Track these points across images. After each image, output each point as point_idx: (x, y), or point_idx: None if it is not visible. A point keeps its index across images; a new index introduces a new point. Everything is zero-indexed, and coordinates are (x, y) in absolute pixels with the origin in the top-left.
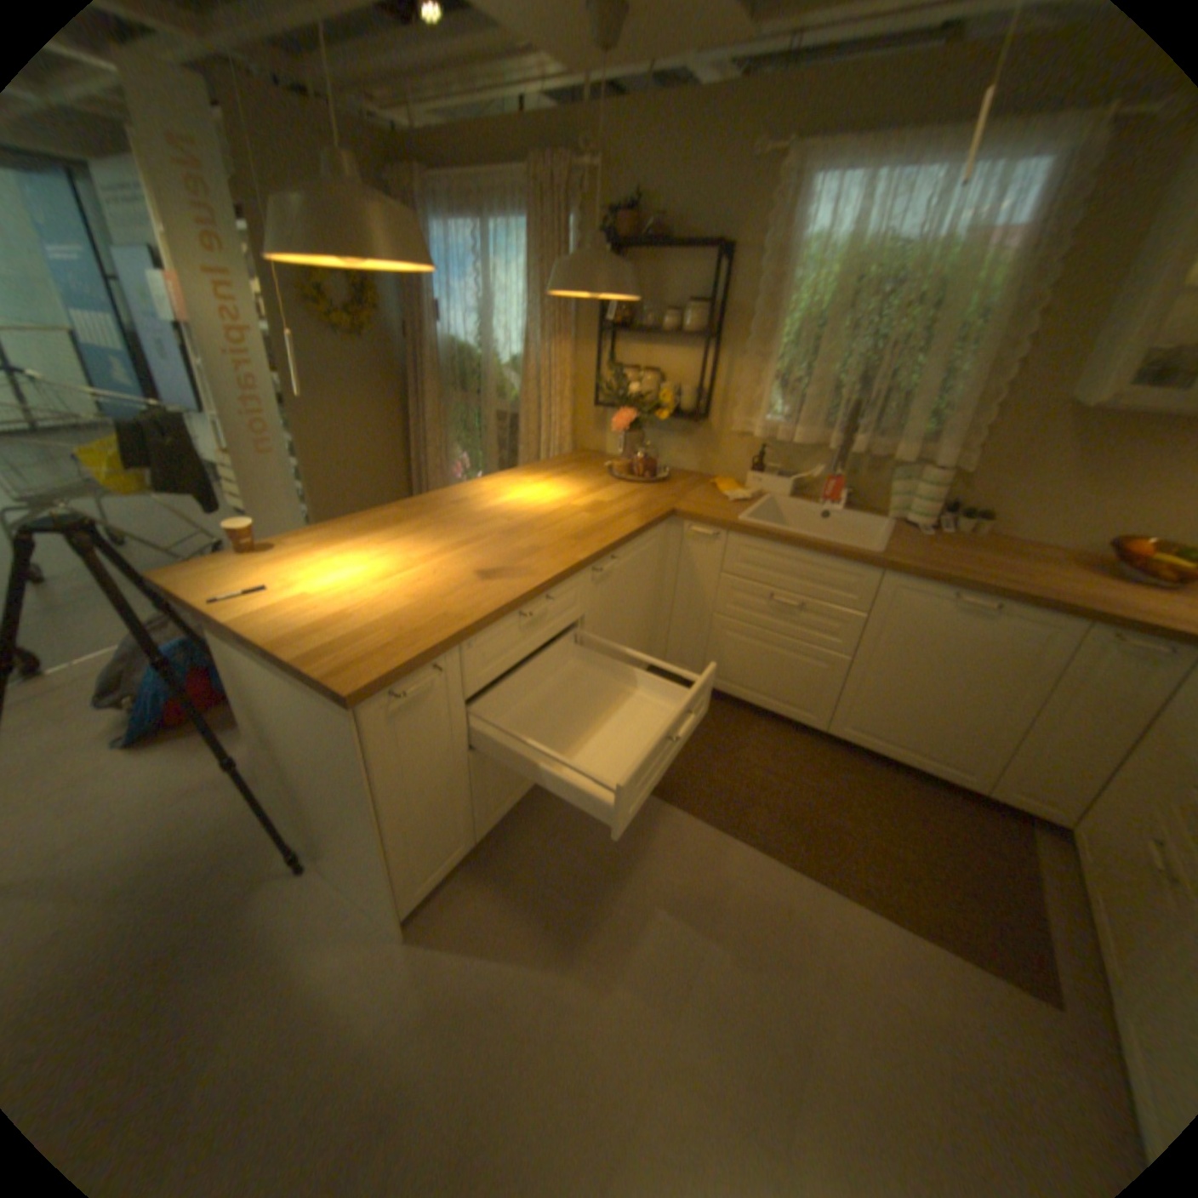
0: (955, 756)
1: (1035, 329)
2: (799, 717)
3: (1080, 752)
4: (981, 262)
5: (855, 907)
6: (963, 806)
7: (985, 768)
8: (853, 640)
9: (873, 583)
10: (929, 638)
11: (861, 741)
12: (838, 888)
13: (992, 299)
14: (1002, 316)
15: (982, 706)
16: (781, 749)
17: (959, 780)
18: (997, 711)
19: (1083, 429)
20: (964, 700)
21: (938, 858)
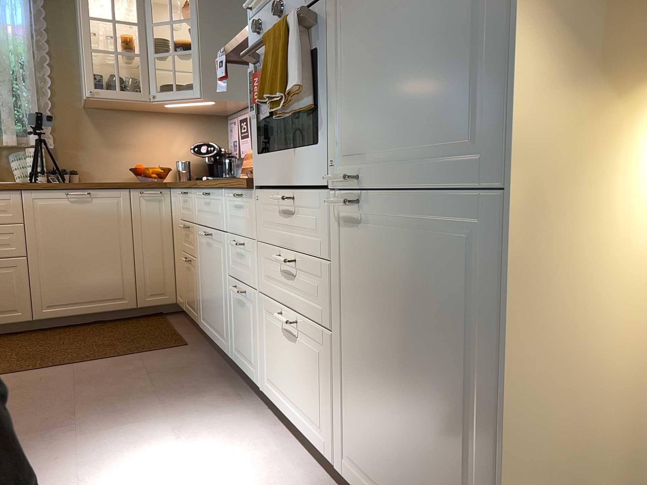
0: (110, 292)
1: (49, 73)
2: (8, 319)
3: (157, 257)
4: (7, 38)
5: (81, 364)
6: (128, 322)
7: (126, 290)
8: (21, 244)
9: (17, 202)
10: (64, 225)
11: (56, 313)
12: (68, 364)
13: (22, 59)
14: (30, 66)
15: (107, 254)
16: (2, 345)
17: (119, 305)
18: (115, 253)
19: (95, 123)
20: (98, 254)
21: (121, 337)
